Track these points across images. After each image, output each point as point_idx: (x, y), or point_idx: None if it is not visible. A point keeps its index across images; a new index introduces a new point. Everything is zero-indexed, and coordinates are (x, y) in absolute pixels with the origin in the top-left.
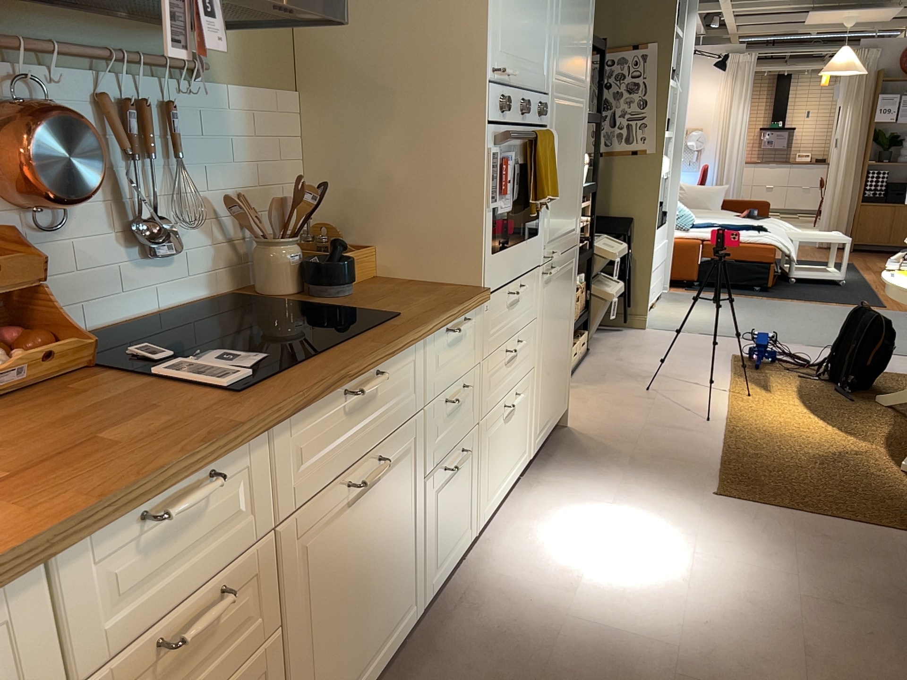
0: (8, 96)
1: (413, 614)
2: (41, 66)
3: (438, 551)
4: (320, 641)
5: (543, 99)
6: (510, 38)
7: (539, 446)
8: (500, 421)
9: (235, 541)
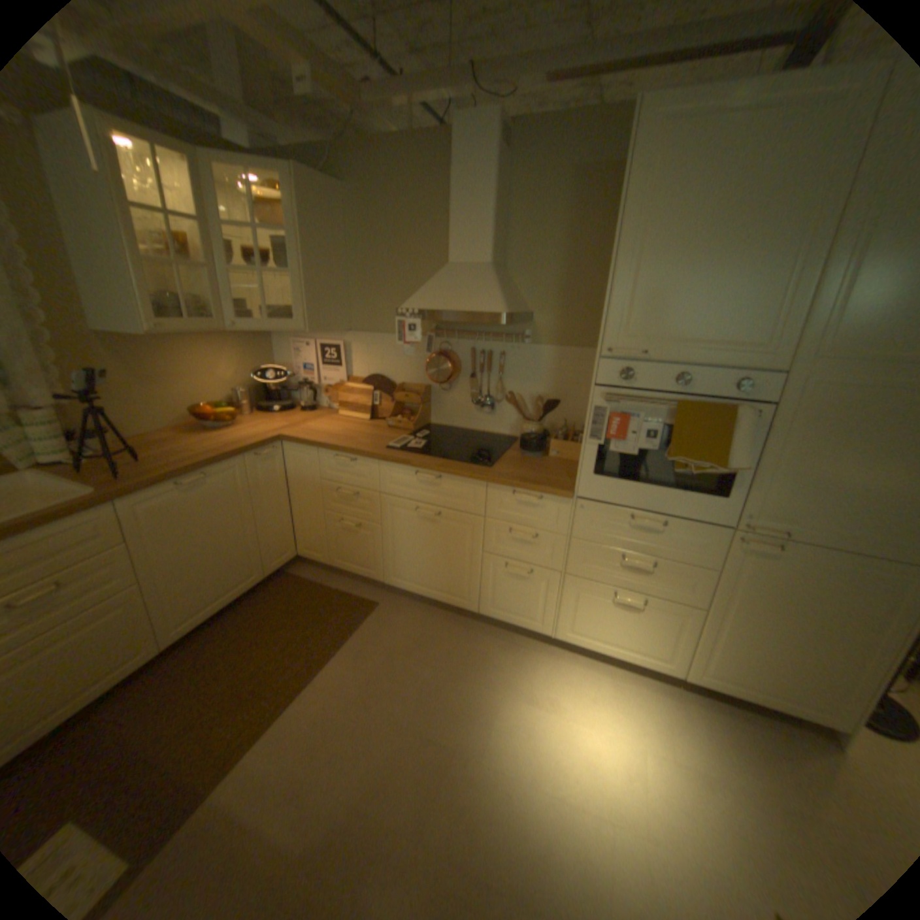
0: (443, 348)
1: (468, 607)
2: (453, 339)
3: (498, 601)
4: (400, 549)
5: (756, 374)
6: (649, 323)
7: (716, 691)
8: (605, 598)
9: (365, 485)
